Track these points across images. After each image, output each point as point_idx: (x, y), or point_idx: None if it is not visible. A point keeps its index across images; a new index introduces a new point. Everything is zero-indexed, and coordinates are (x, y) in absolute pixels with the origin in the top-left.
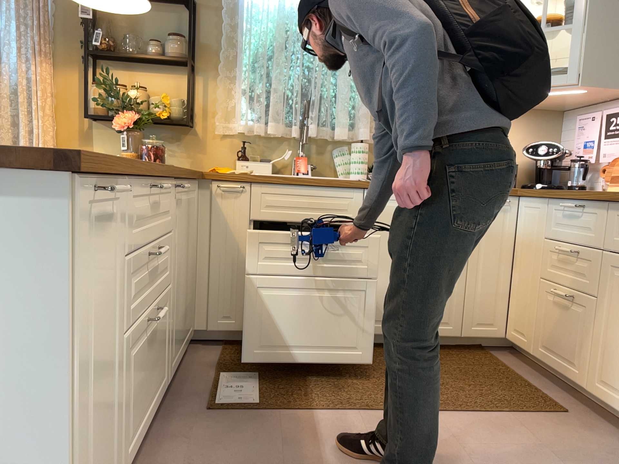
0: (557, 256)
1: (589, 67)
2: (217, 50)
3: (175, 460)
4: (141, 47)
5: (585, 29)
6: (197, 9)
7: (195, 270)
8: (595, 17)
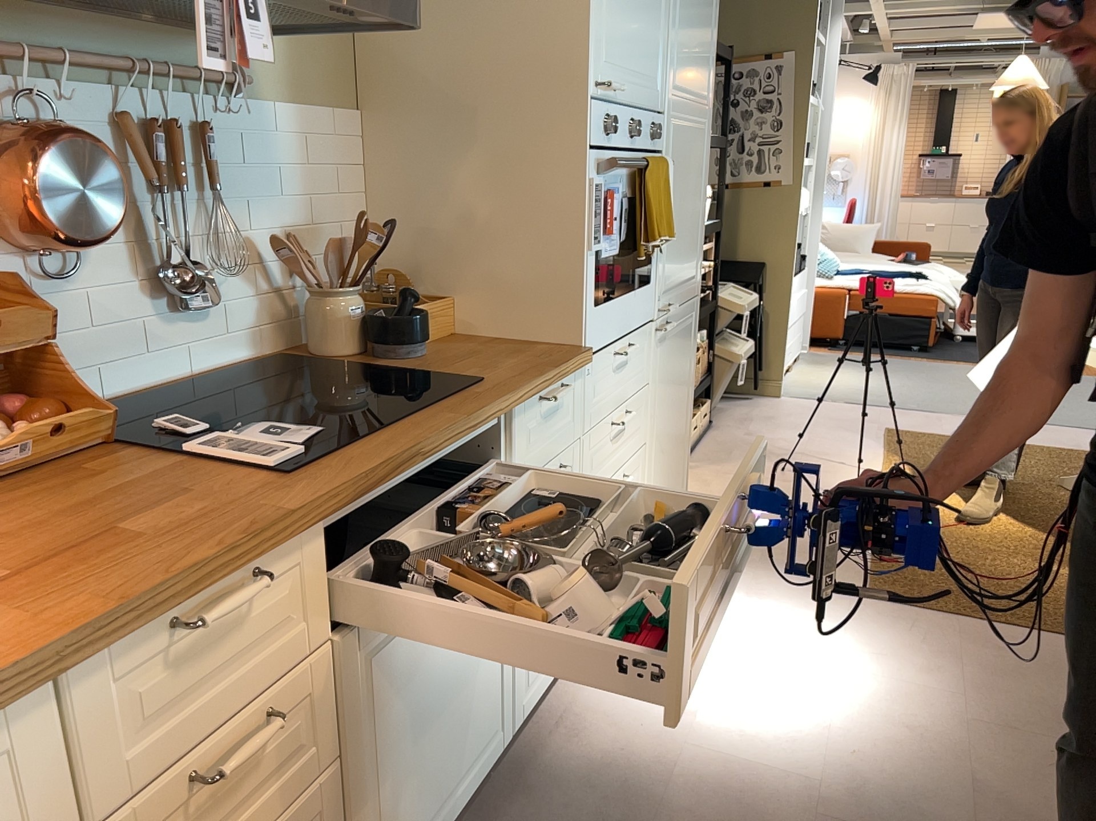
0: (174, 820)
1: None
2: None
3: None
4: None
5: None
6: None
7: None
8: None
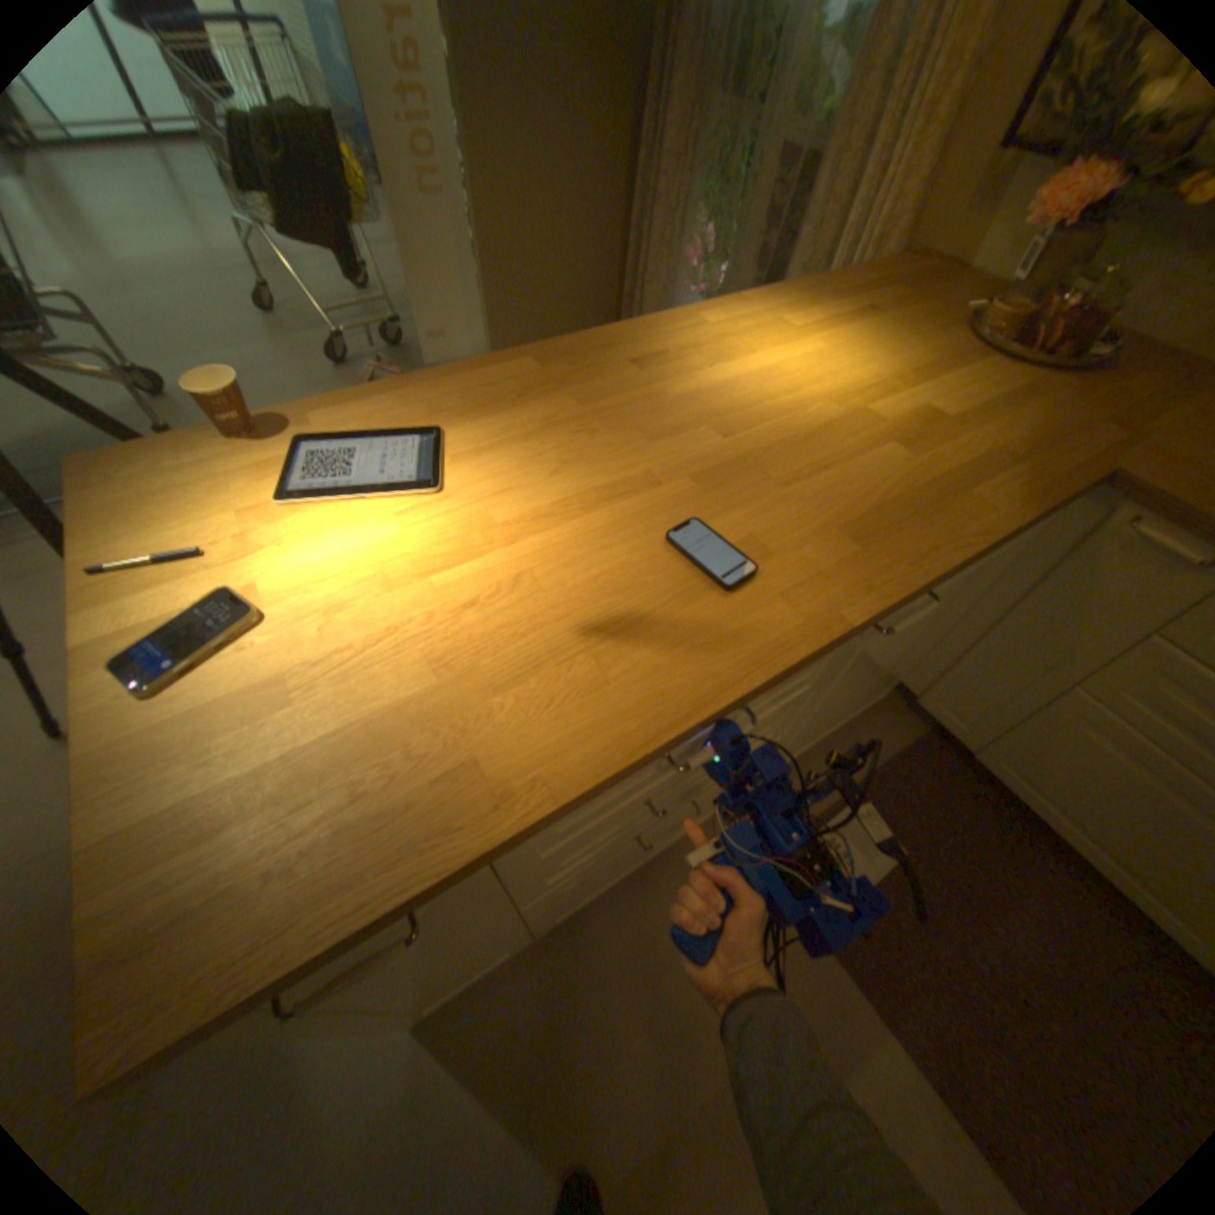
0: None
1: None
2: None
3: (659, 917)
4: None
5: None
6: None
7: (956, 625)
8: None
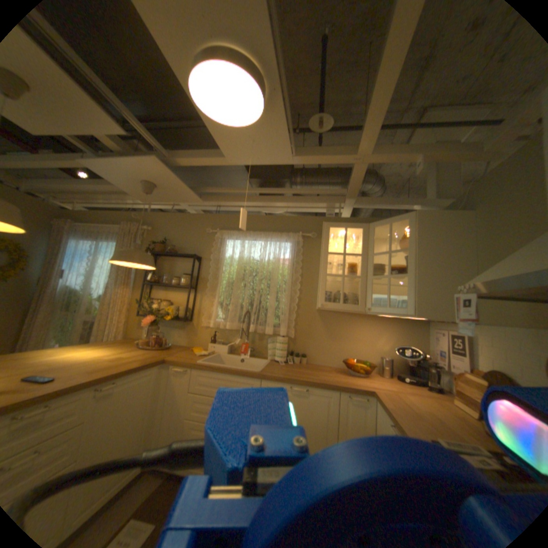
0: None
1: (423, 305)
2: (209, 281)
3: None
4: (173, 279)
5: (417, 278)
6: (201, 260)
7: (152, 423)
8: (423, 271)
